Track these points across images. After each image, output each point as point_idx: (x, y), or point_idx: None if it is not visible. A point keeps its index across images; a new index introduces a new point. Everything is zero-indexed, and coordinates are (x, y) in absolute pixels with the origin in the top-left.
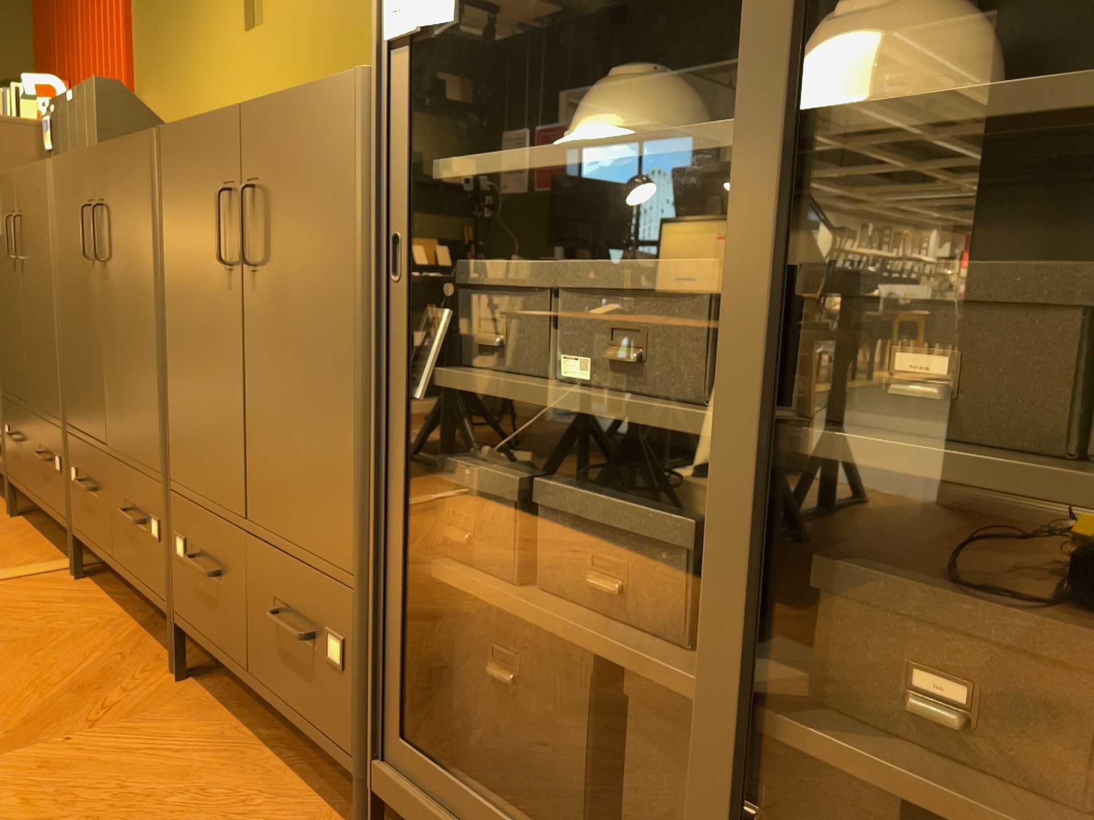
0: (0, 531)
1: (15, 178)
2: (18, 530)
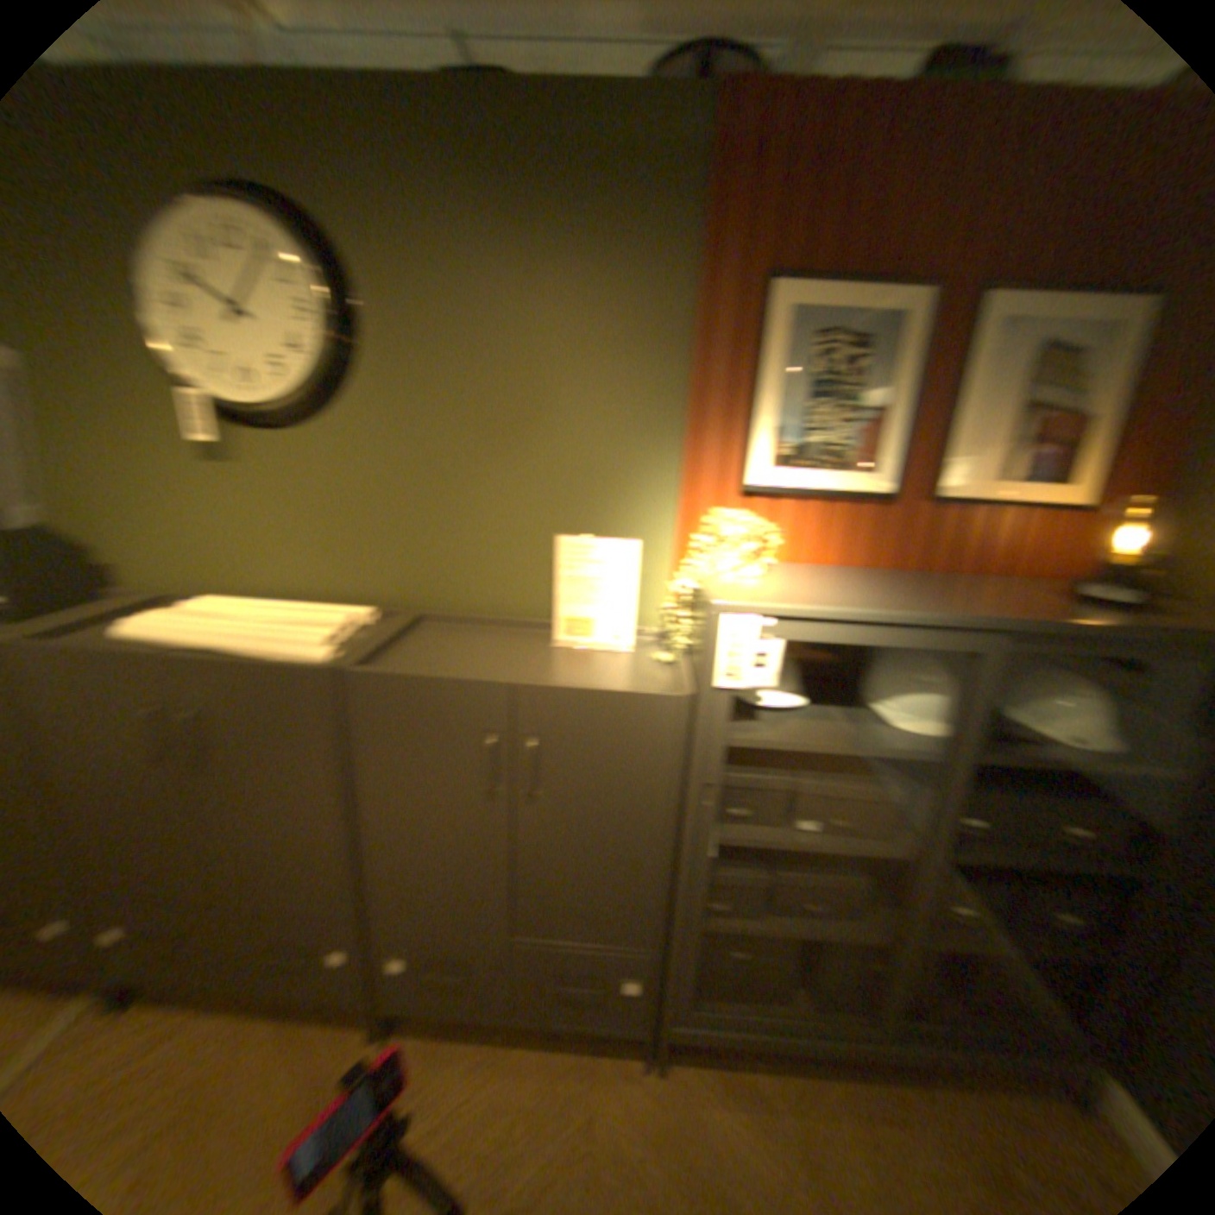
0: None
1: None
2: None
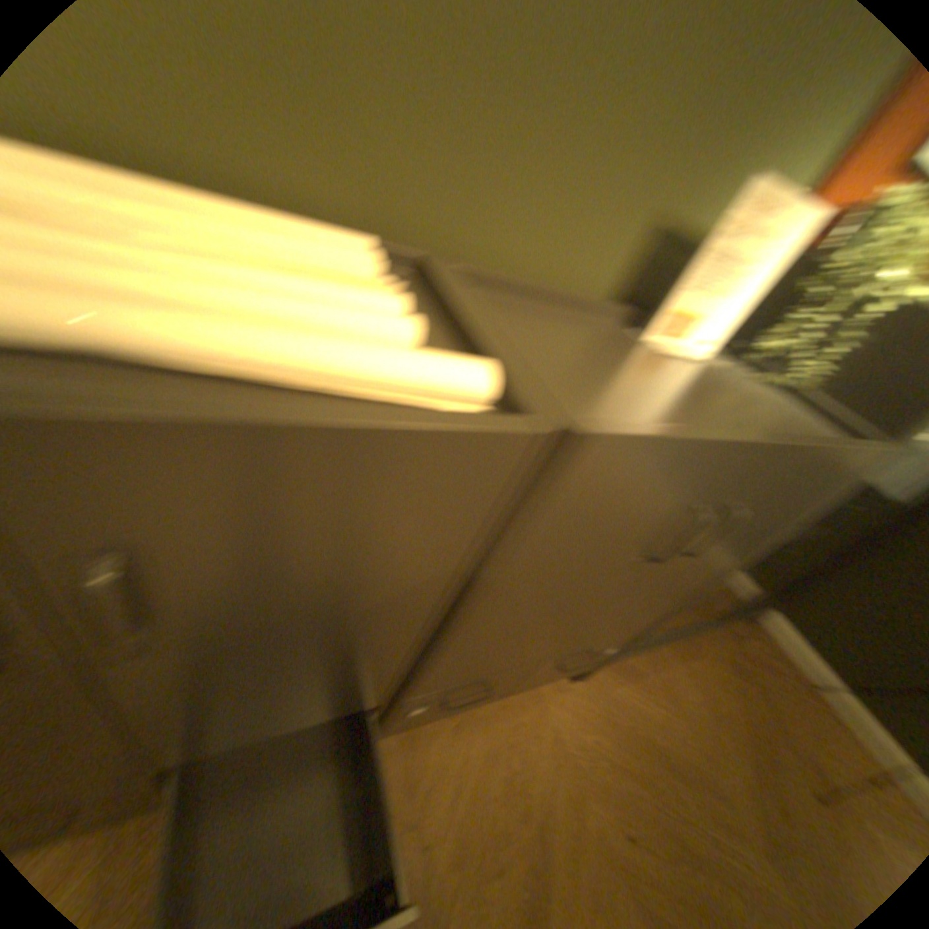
0: None
1: None
2: None
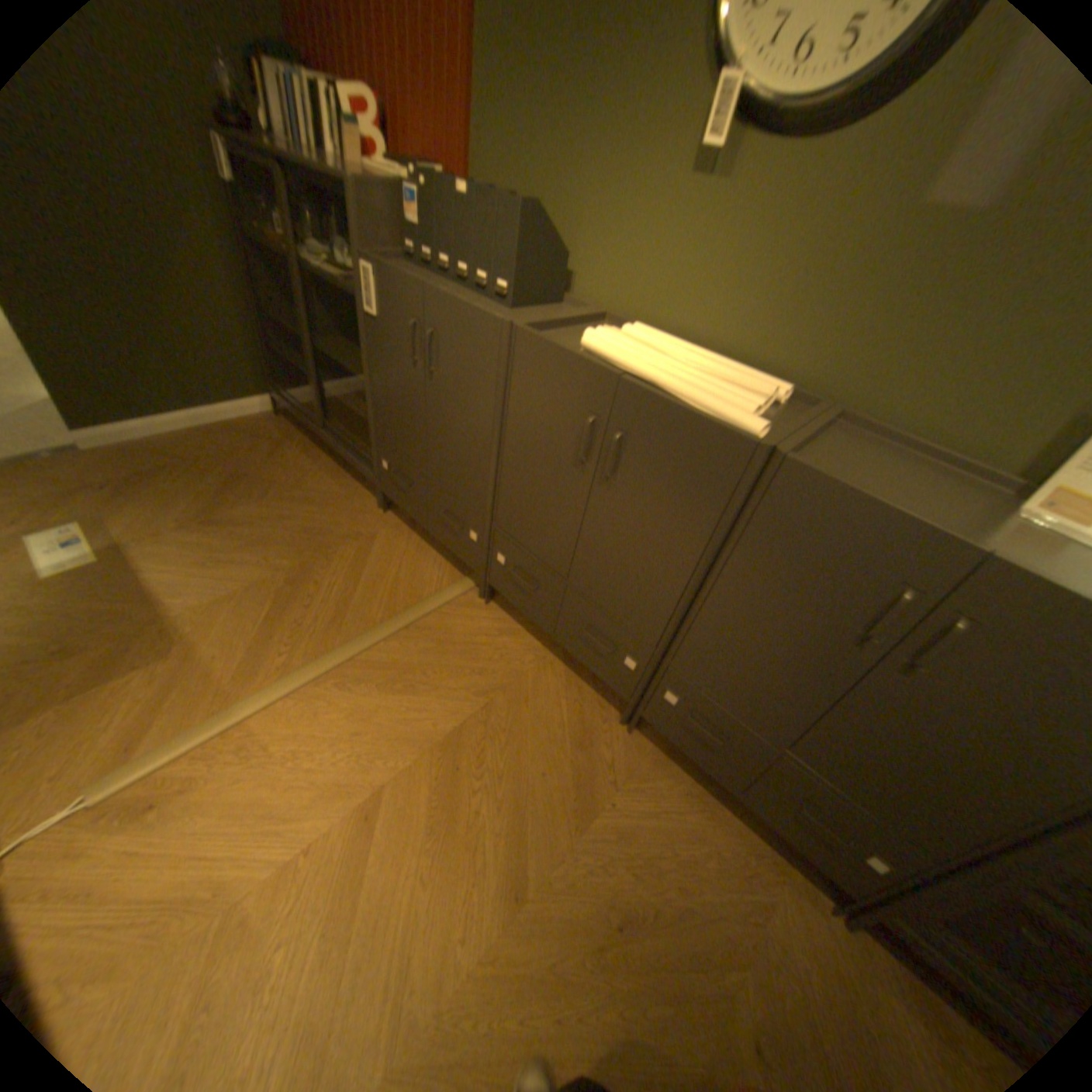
0: (390, 533)
1: (421, 288)
2: (400, 530)
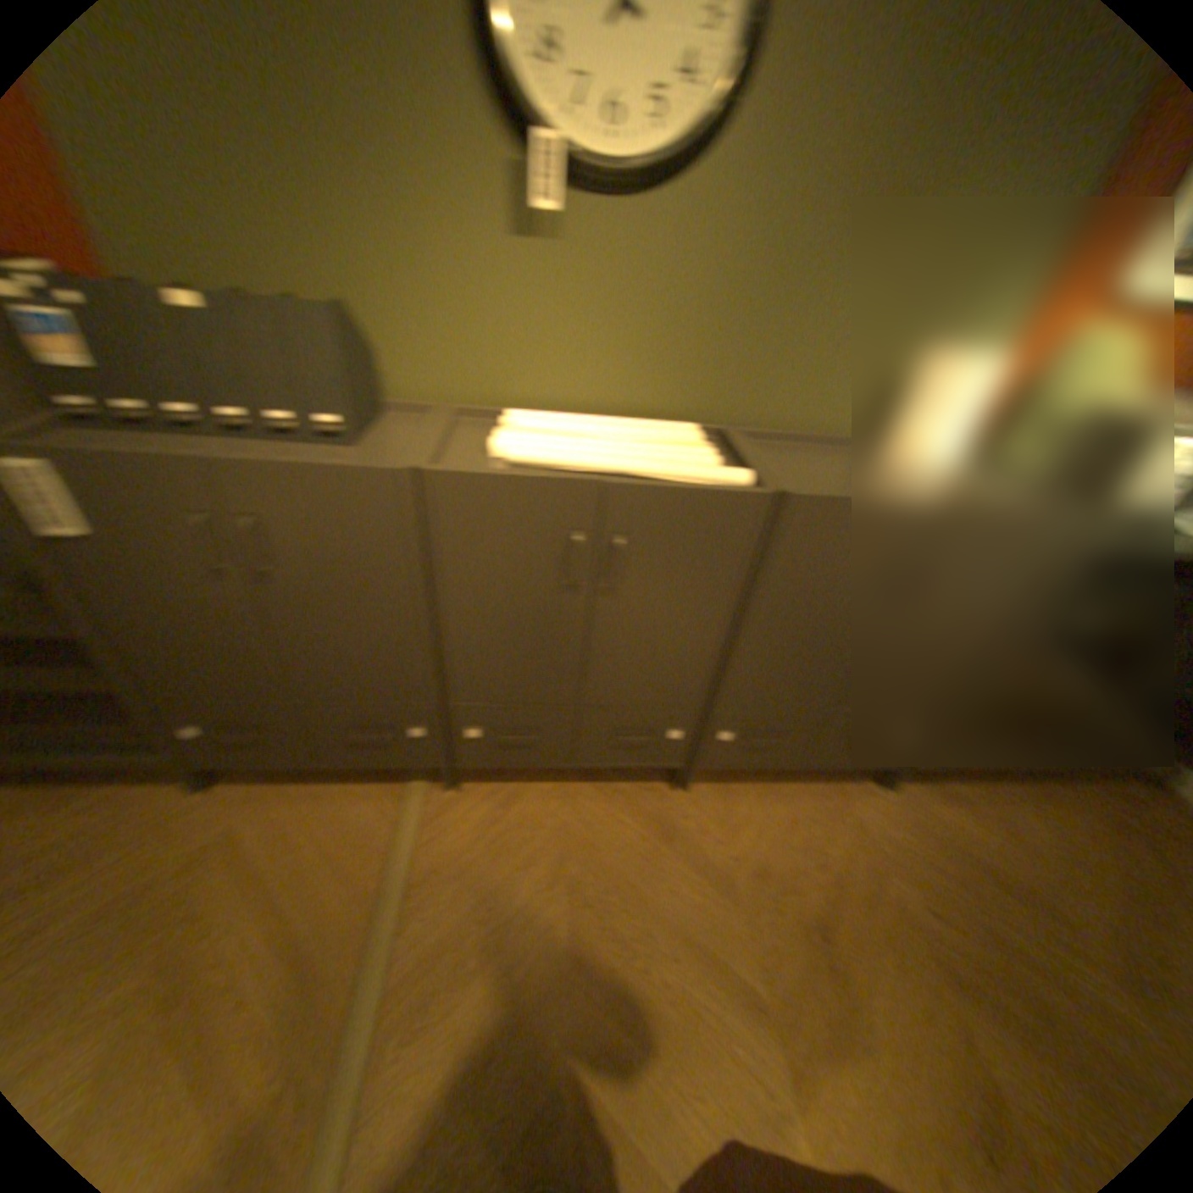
0: (253, 810)
1: (209, 466)
2: (264, 796)
